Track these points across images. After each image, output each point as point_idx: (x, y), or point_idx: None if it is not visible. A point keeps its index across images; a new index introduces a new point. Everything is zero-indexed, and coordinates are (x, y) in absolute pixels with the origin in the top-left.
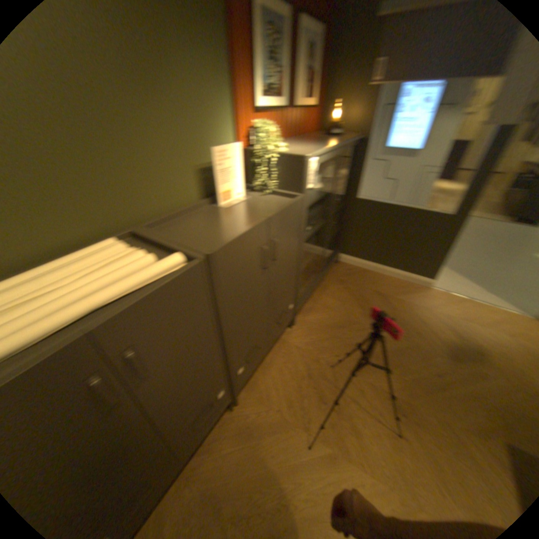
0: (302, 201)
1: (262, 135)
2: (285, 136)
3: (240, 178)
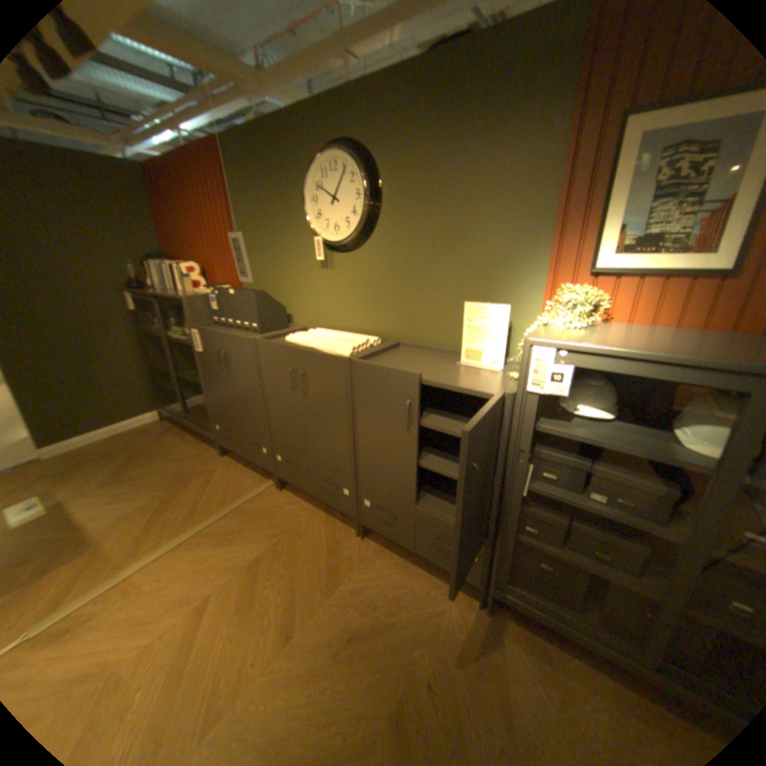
0: (496, 396)
1: (553, 305)
2: (698, 326)
3: (496, 345)
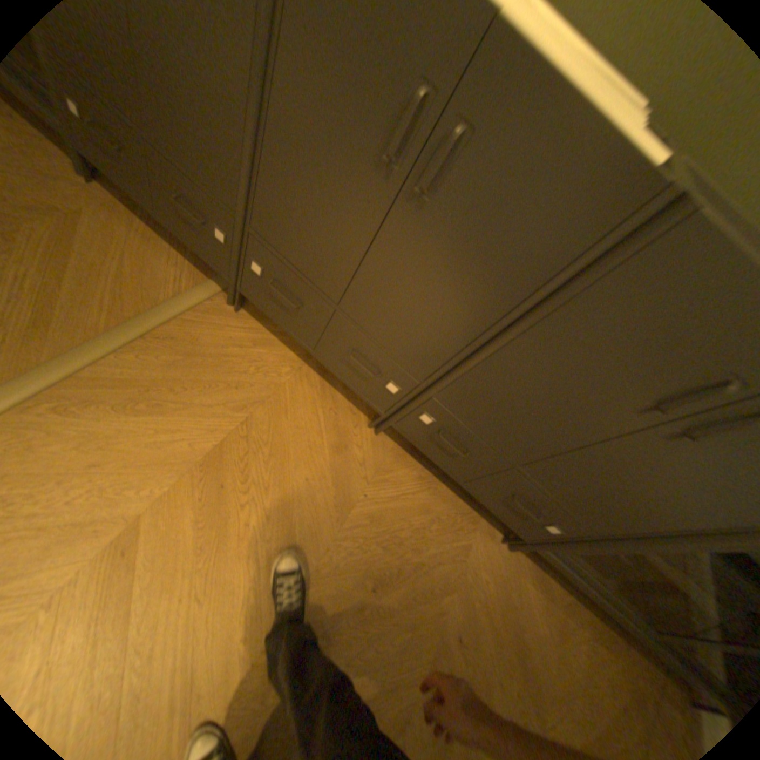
0: None
1: None
2: None
3: None
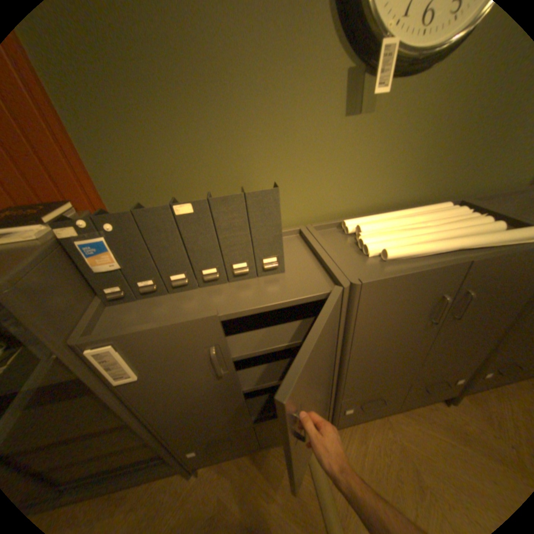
0: None
1: None
2: None
3: None
